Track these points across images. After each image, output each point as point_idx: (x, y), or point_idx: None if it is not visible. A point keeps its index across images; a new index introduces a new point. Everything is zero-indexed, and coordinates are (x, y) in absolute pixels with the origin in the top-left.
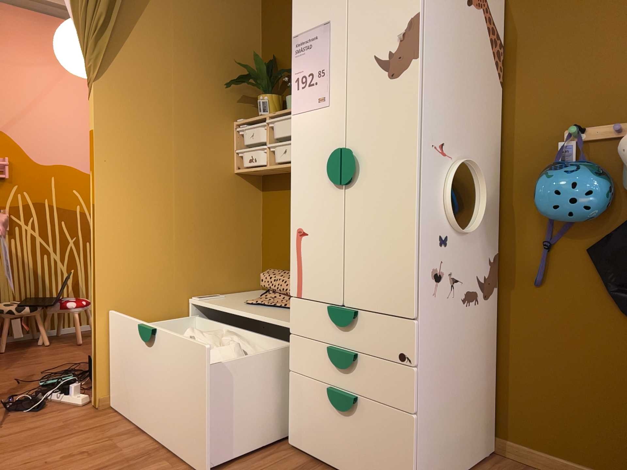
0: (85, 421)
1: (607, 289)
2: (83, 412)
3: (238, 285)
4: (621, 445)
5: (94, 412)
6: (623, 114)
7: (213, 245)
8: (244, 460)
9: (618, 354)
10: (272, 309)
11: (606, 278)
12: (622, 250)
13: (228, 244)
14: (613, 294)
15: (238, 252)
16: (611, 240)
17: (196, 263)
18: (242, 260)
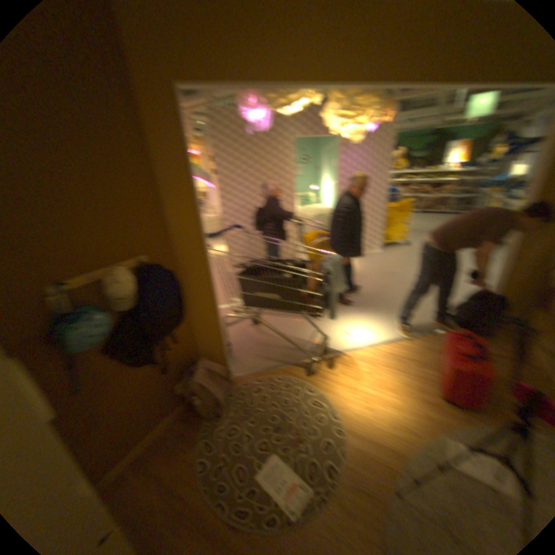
0: None
1: (119, 364)
2: None
3: None
4: (149, 417)
5: None
6: (82, 266)
7: None
8: None
9: (133, 385)
10: None
11: (117, 359)
12: (121, 341)
13: None
14: (122, 364)
15: None
16: (113, 340)
17: None
18: None
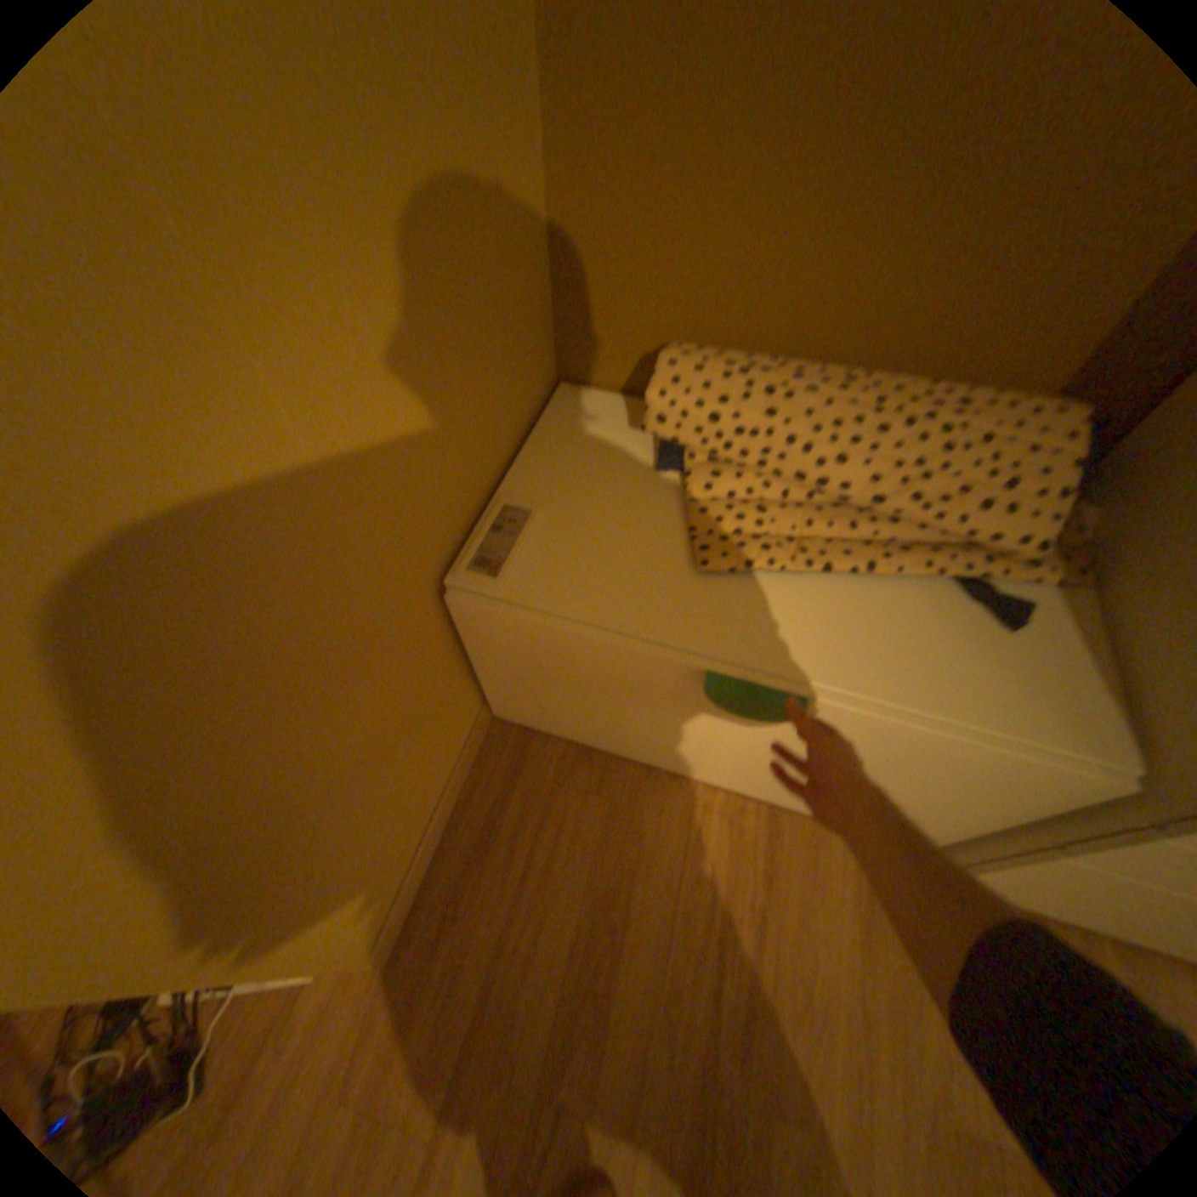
0: (401, 1050)
1: None
2: (350, 1005)
3: (519, 409)
4: None
5: (380, 984)
6: None
7: (436, 313)
8: (913, 992)
9: None
10: (846, 598)
11: None
12: None
13: (475, 271)
14: None
15: (503, 286)
16: None
17: (416, 443)
18: (516, 311)
